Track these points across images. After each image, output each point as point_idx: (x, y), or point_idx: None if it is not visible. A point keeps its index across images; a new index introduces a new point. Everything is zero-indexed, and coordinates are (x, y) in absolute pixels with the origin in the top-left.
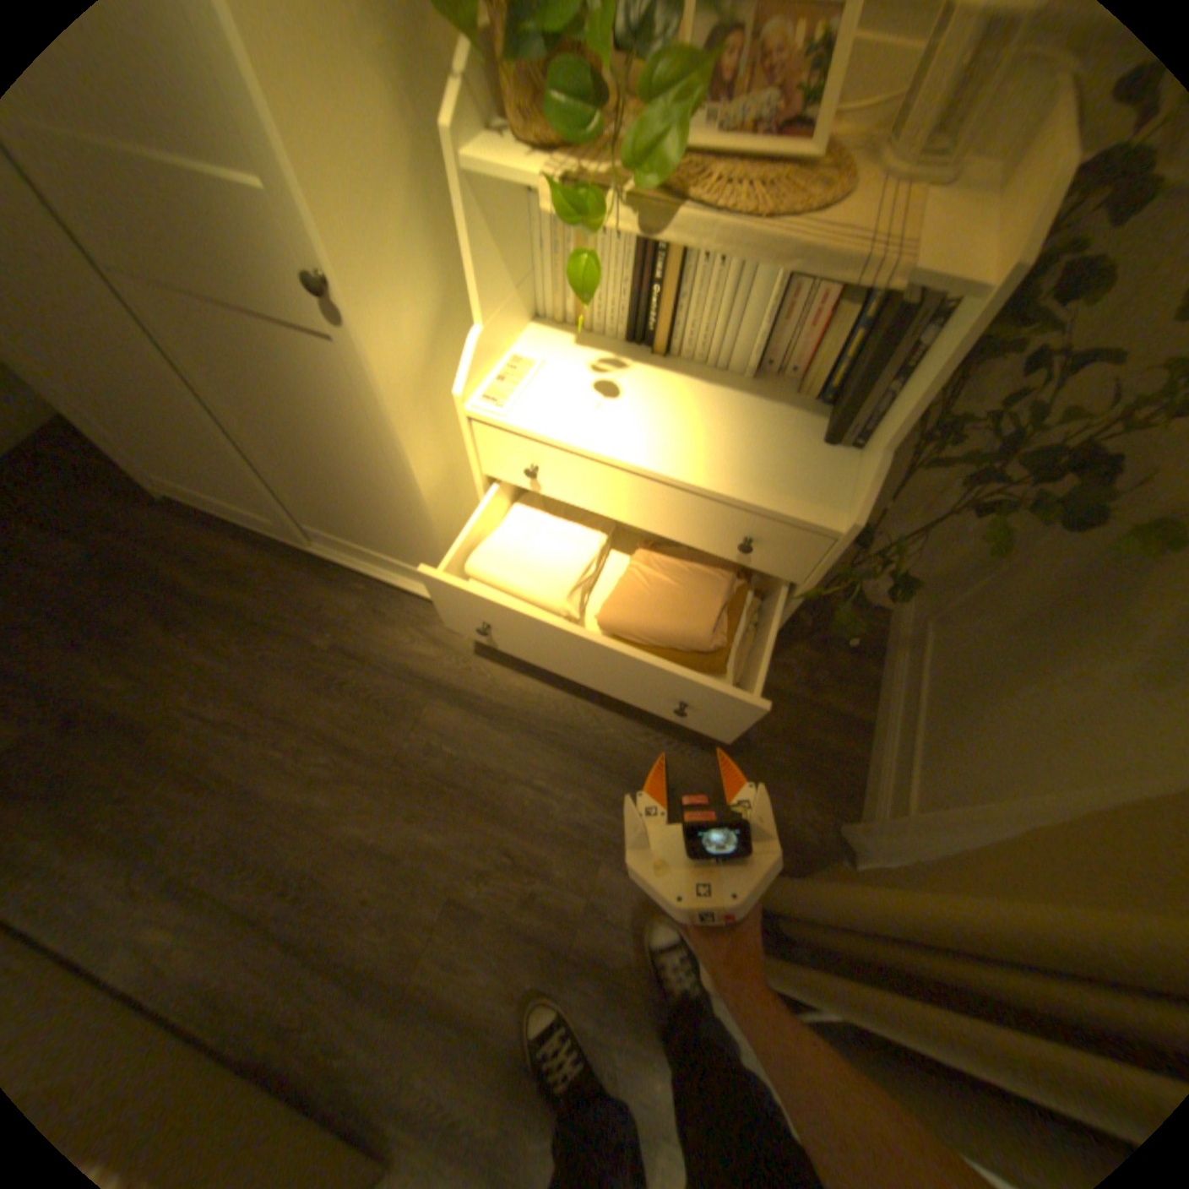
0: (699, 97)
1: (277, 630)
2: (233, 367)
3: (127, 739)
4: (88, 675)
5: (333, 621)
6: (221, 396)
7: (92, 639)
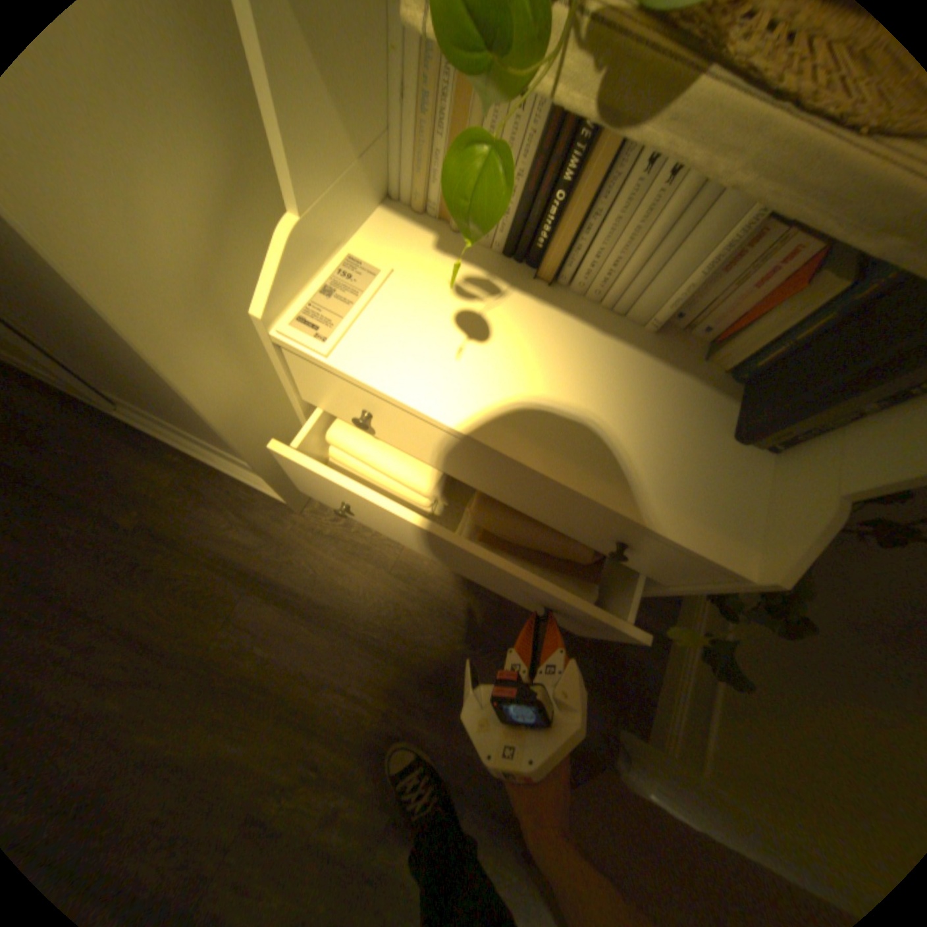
0: None
1: (71, 503)
2: None
3: None
4: None
5: (139, 497)
6: None
7: None
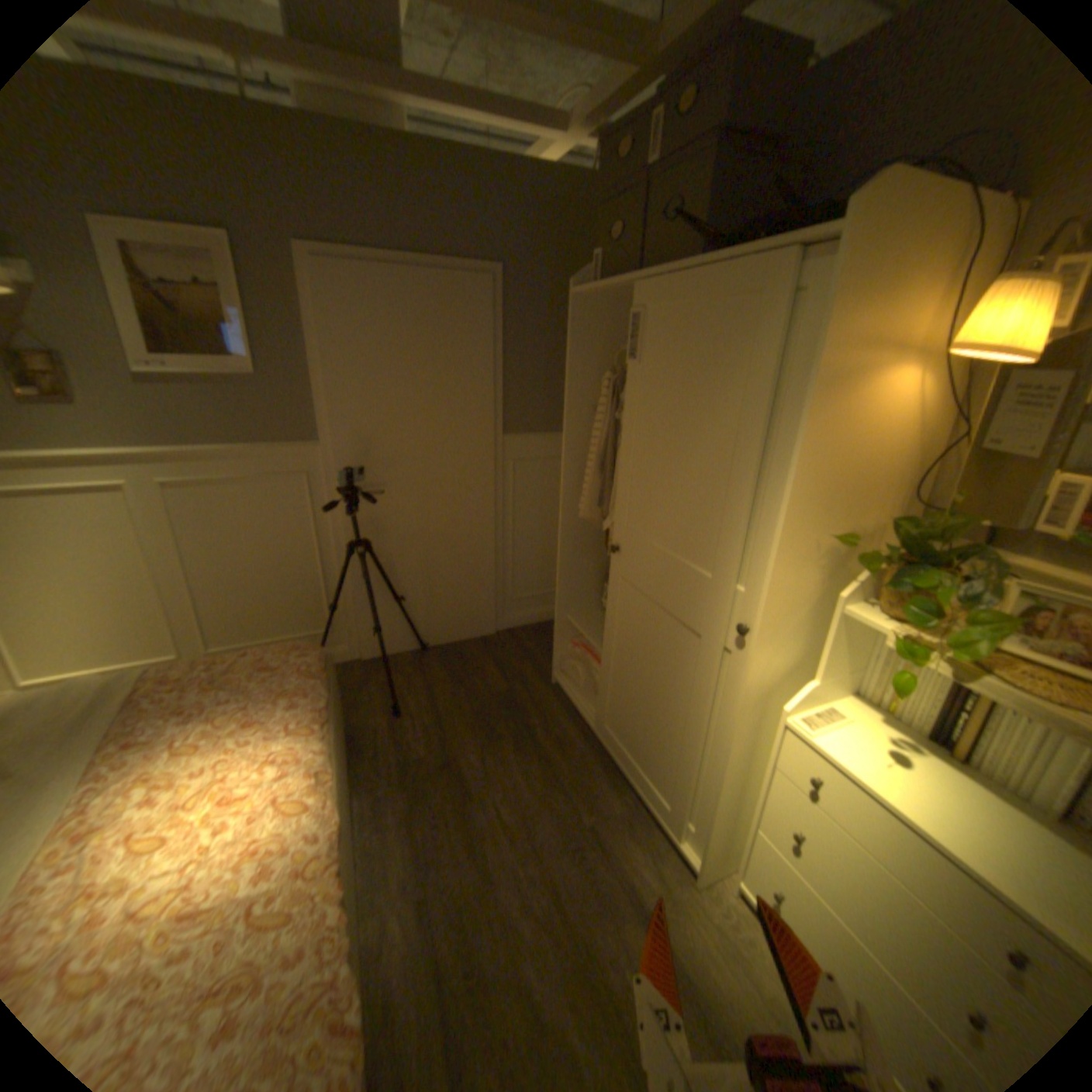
0: (1008, 633)
1: (565, 790)
2: (662, 641)
3: (459, 793)
4: (467, 746)
5: (600, 810)
6: (643, 650)
7: (480, 730)
